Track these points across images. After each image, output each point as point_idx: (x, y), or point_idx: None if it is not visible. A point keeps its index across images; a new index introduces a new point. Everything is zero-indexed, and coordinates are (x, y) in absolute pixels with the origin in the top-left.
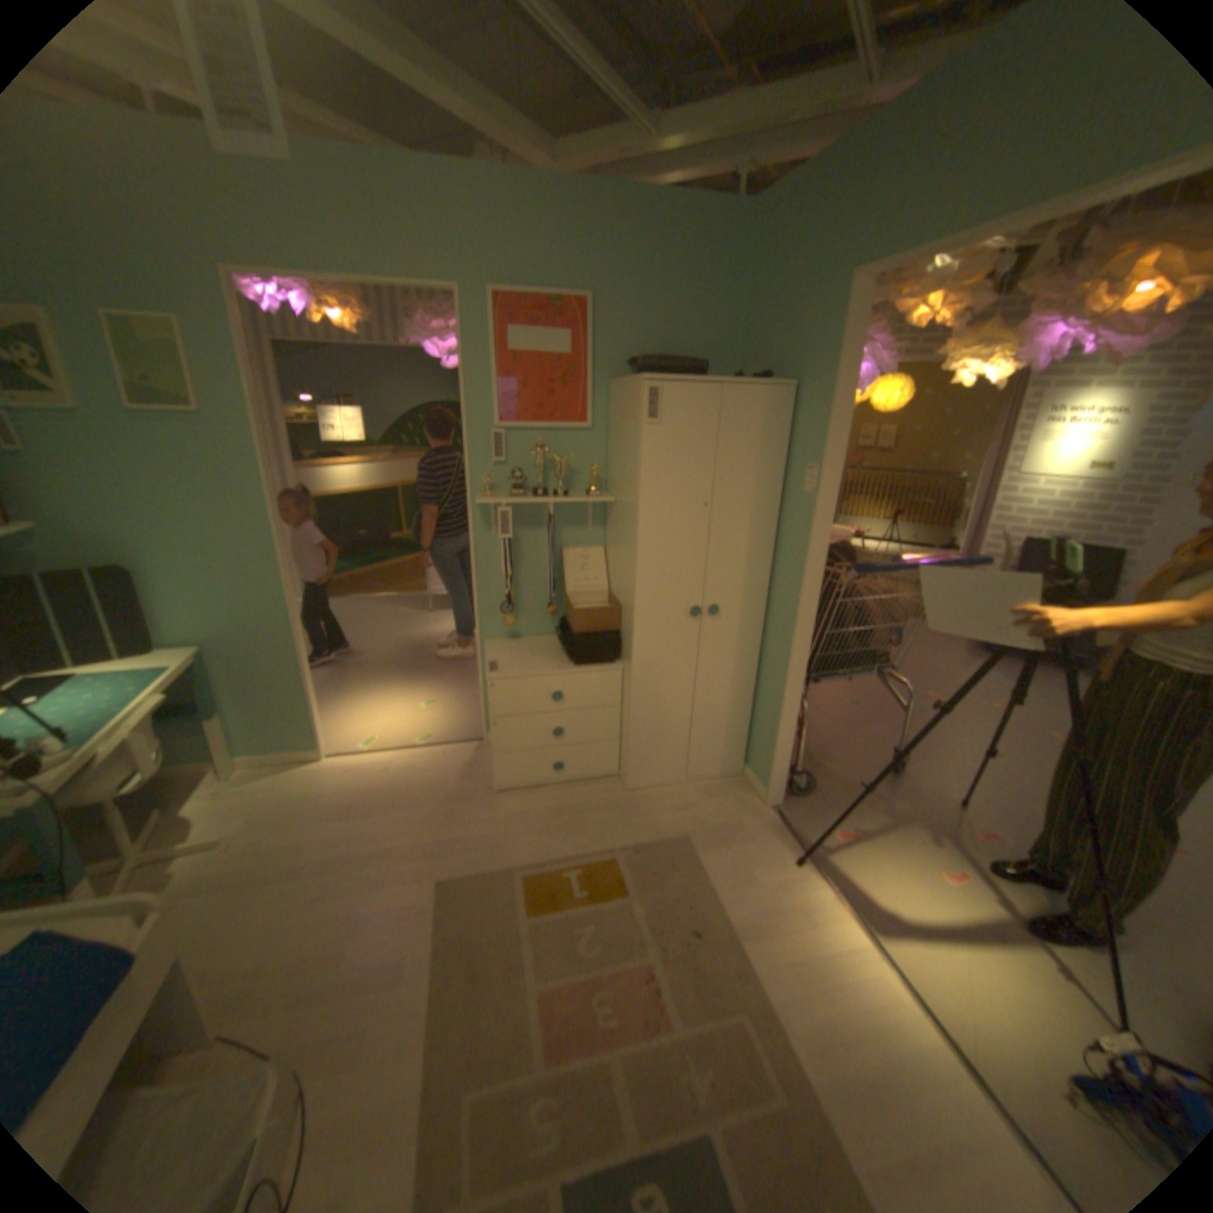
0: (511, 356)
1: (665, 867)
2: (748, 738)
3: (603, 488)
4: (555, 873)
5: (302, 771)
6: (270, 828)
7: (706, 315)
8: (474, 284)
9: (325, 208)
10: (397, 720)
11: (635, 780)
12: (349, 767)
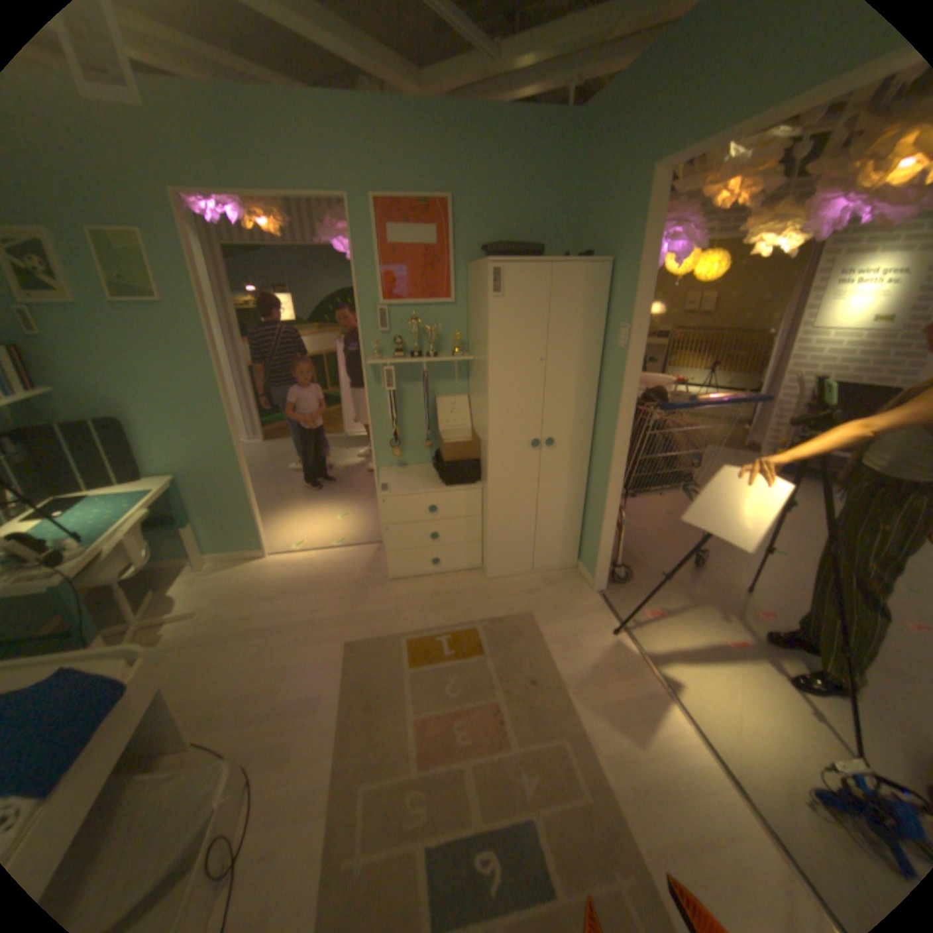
0: (390, 248)
1: (513, 634)
2: (580, 540)
3: (466, 350)
4: (431, 637)
5: (252, 564)
6: (229, 603)
7: (544, 208)
8: (359, 192)
9: (243, 138)
10: (320, 528)
11: (493, 571)
12: (285, 561)
